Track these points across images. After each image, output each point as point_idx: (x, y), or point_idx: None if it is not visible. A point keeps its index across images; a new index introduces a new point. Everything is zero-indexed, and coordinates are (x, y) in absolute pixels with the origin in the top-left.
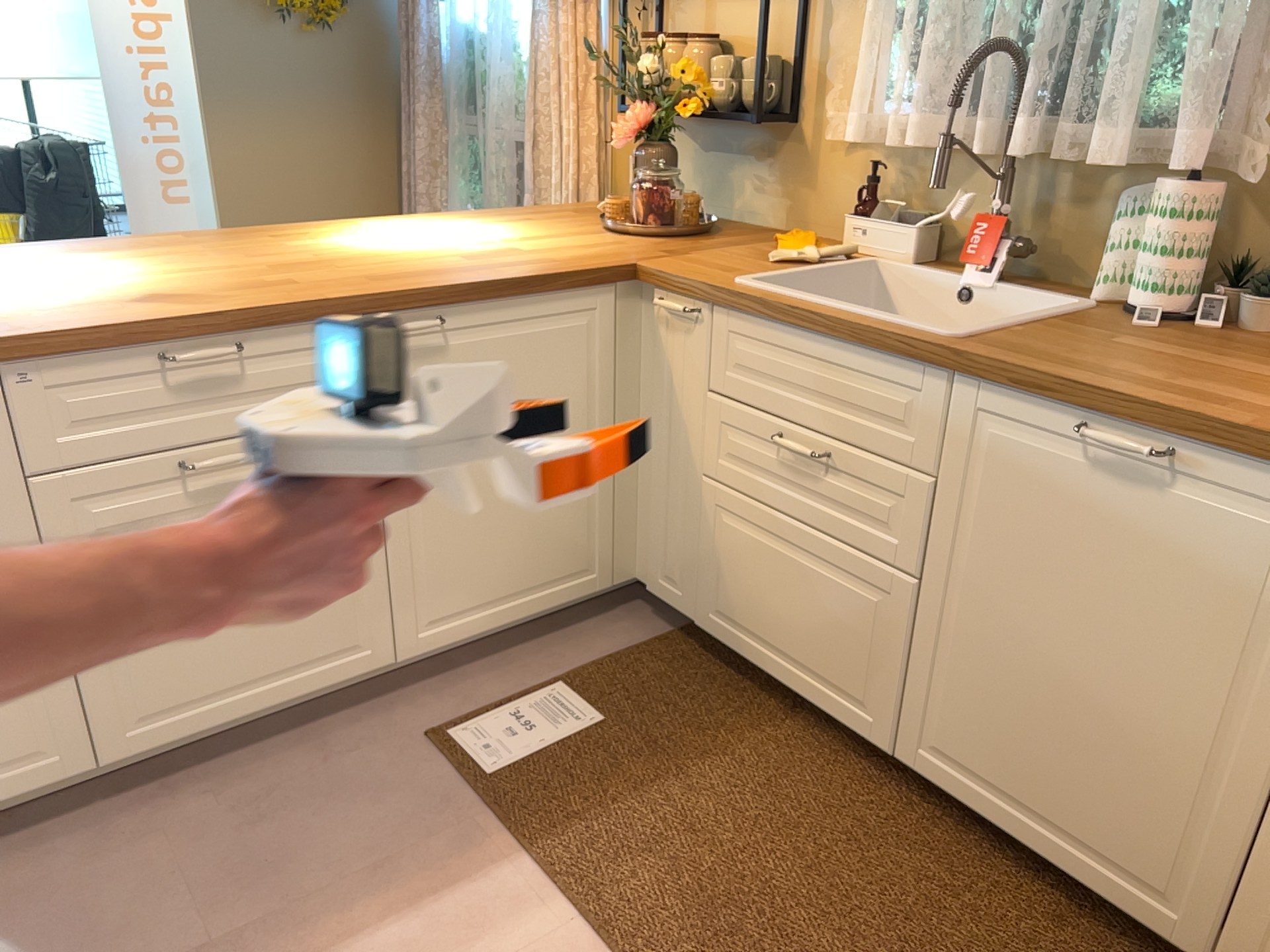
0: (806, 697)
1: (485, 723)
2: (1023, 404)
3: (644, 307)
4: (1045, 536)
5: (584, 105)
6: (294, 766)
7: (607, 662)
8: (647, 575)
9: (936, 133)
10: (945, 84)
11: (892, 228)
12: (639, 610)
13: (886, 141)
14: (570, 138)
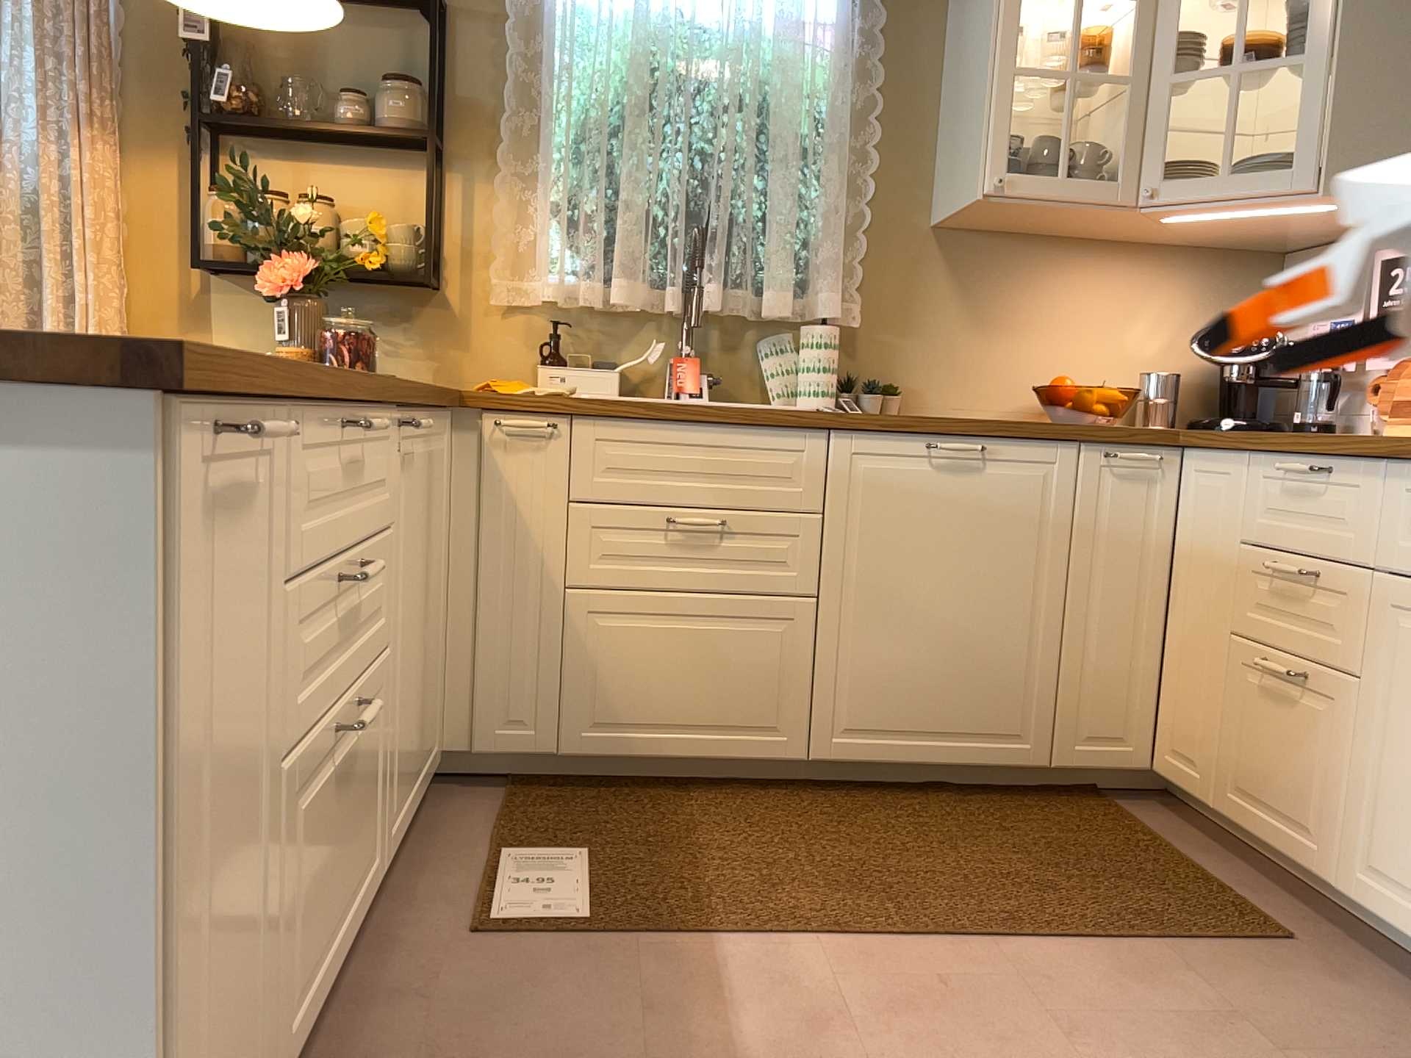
0: (712, 759)
1: (503, 901)
2: (887, 439)
3: (457, 438)
4: (914, 526)
5: (108, 259)
6: (397, 1028)
7: (505, 825)
8: (464, 739)
9: (637, 291)
10: (638, 255)
11: (595, 370)
12: (447, 789)
13: (562, 303)
14: (97, 296)
